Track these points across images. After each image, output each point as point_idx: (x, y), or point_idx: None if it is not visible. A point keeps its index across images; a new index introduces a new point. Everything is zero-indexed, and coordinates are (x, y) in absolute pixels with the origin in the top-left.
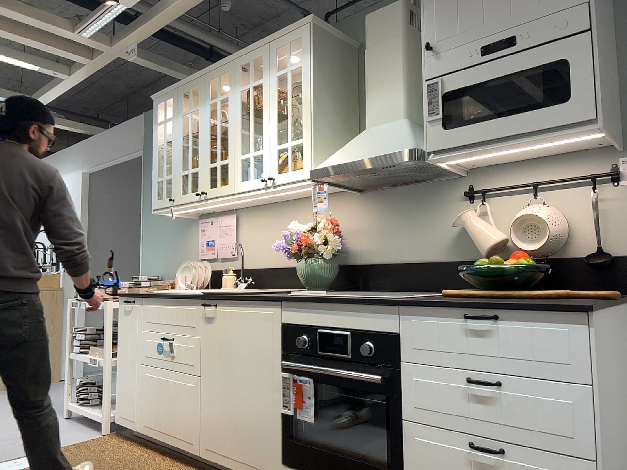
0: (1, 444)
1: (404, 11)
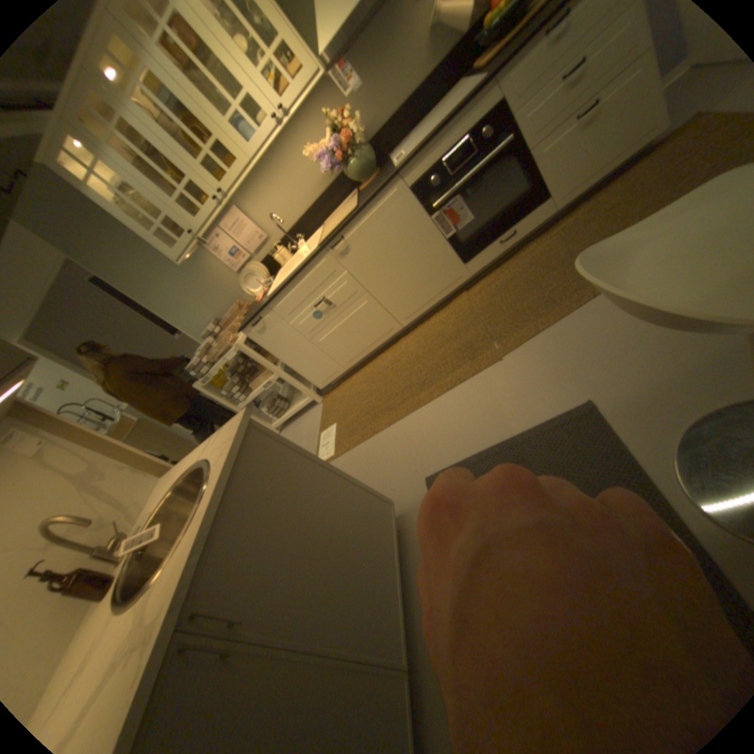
0: None
1: None
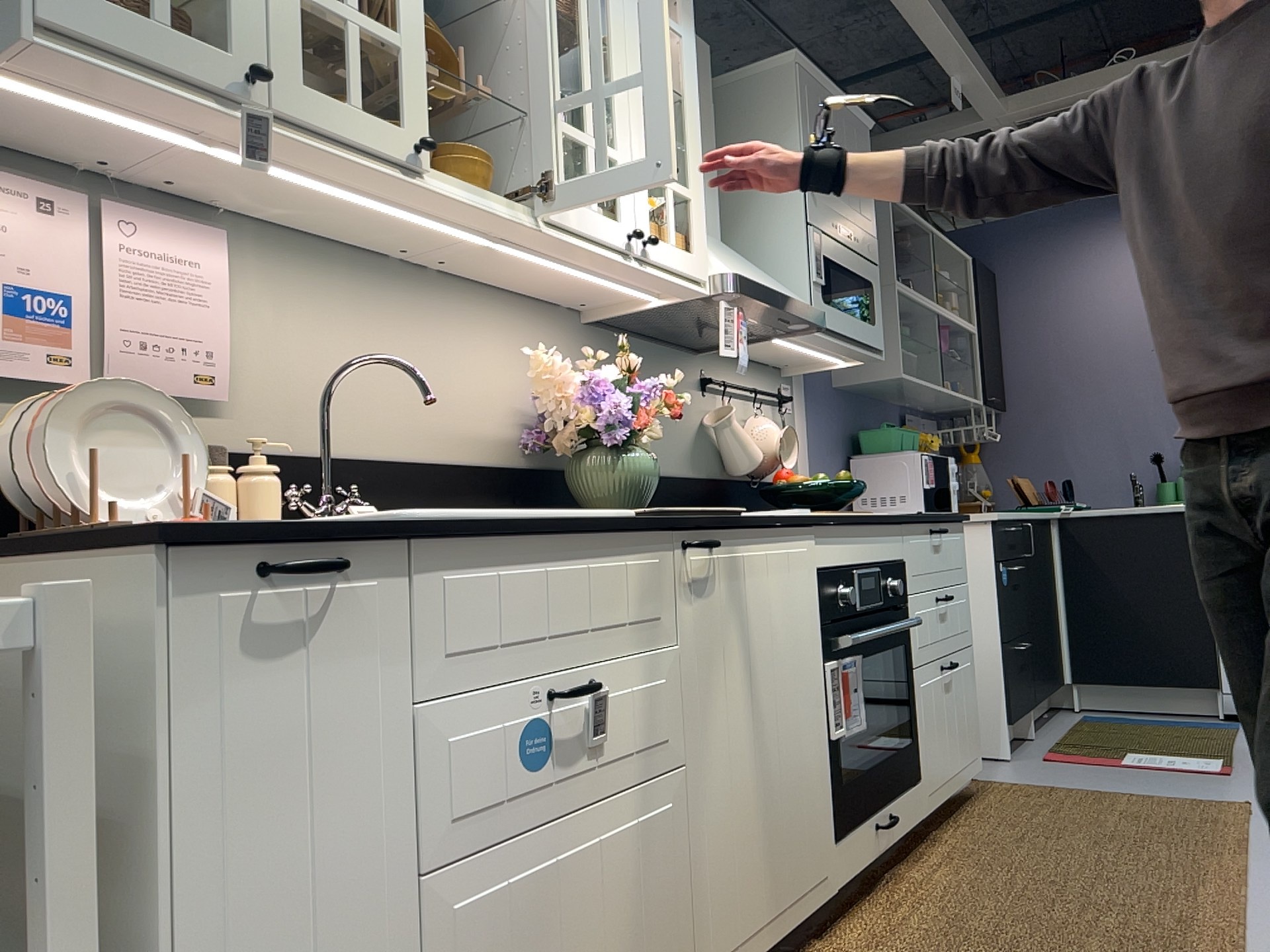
0: None
1: (712, 69)
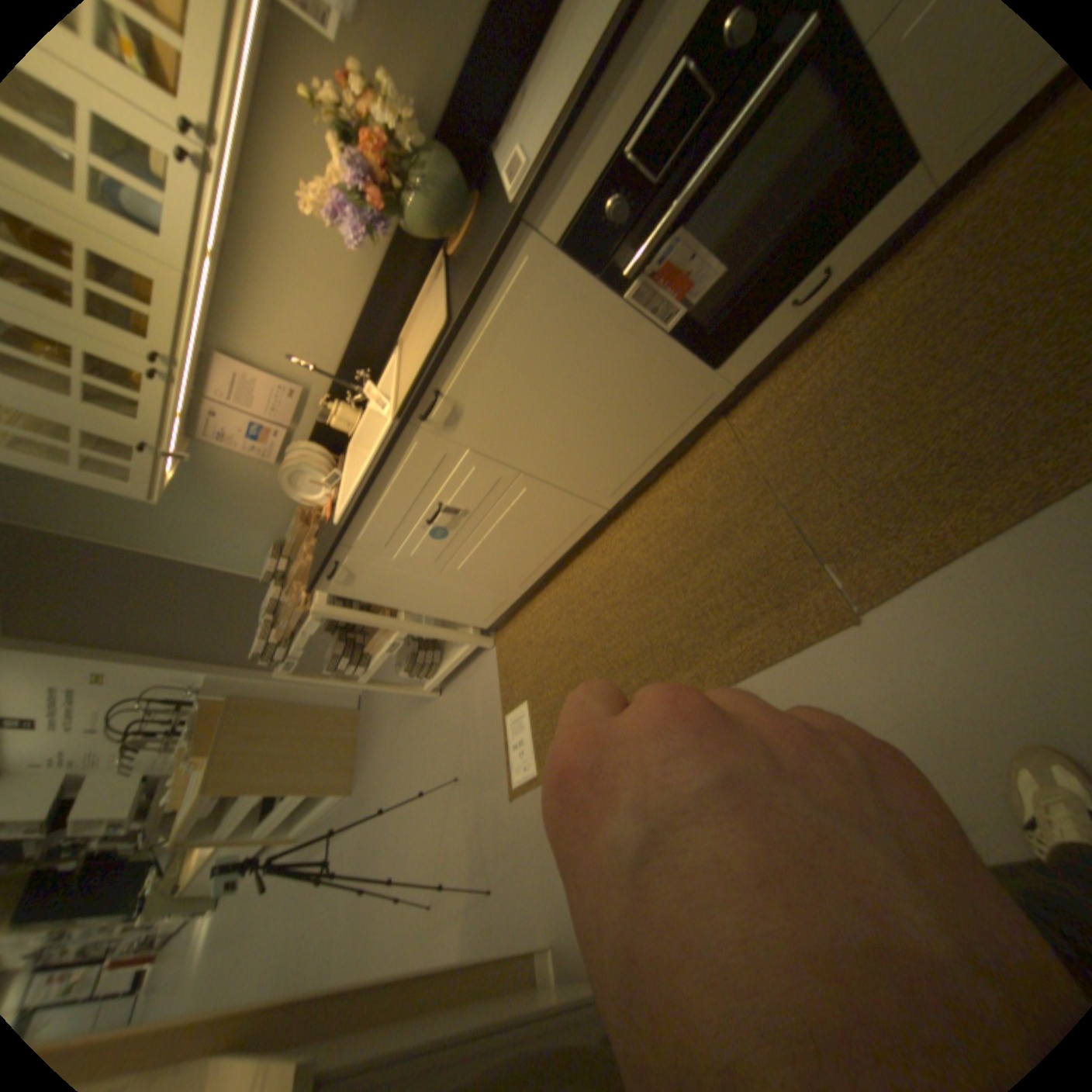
0: (467, 767)
1: None
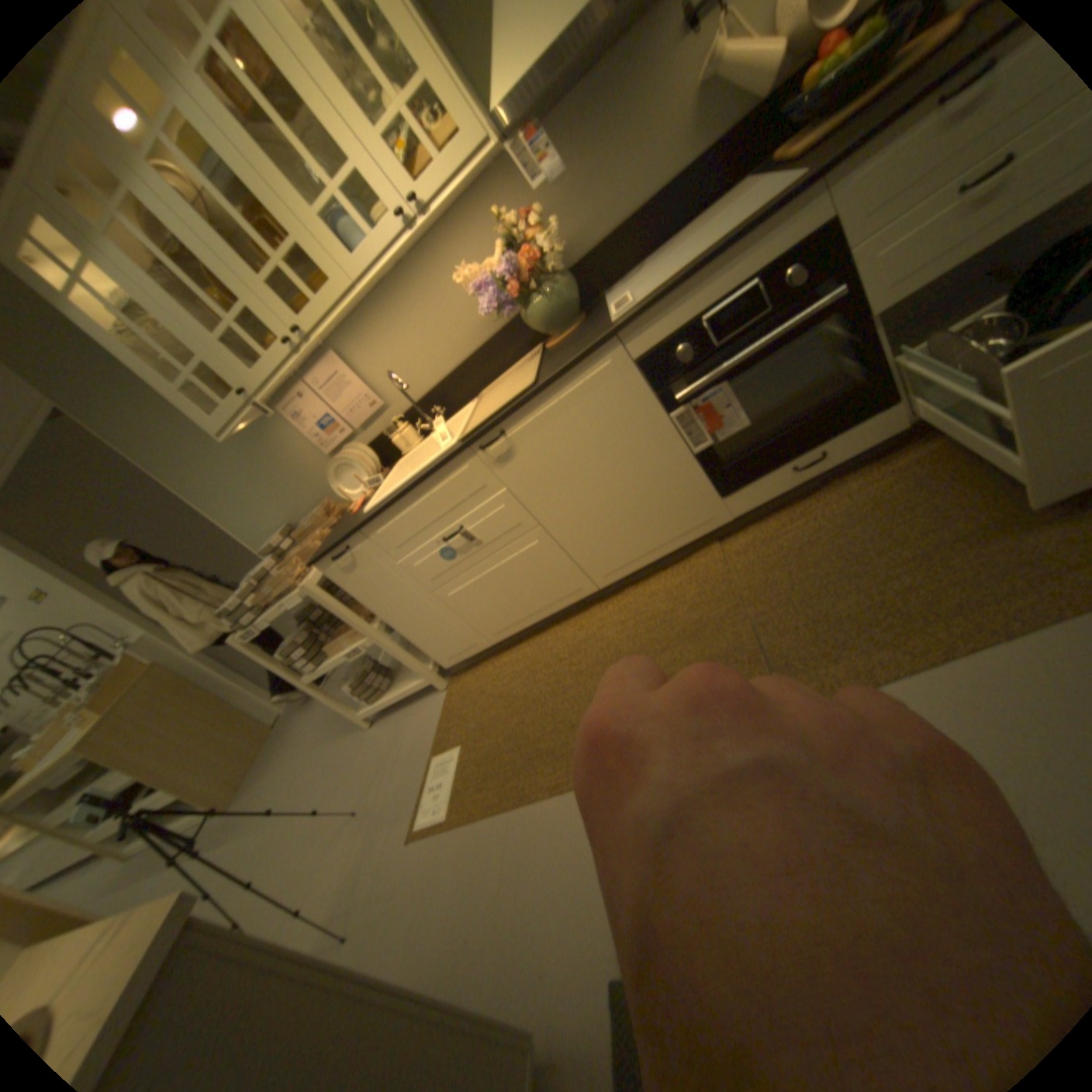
0: (369, 803)
1: None
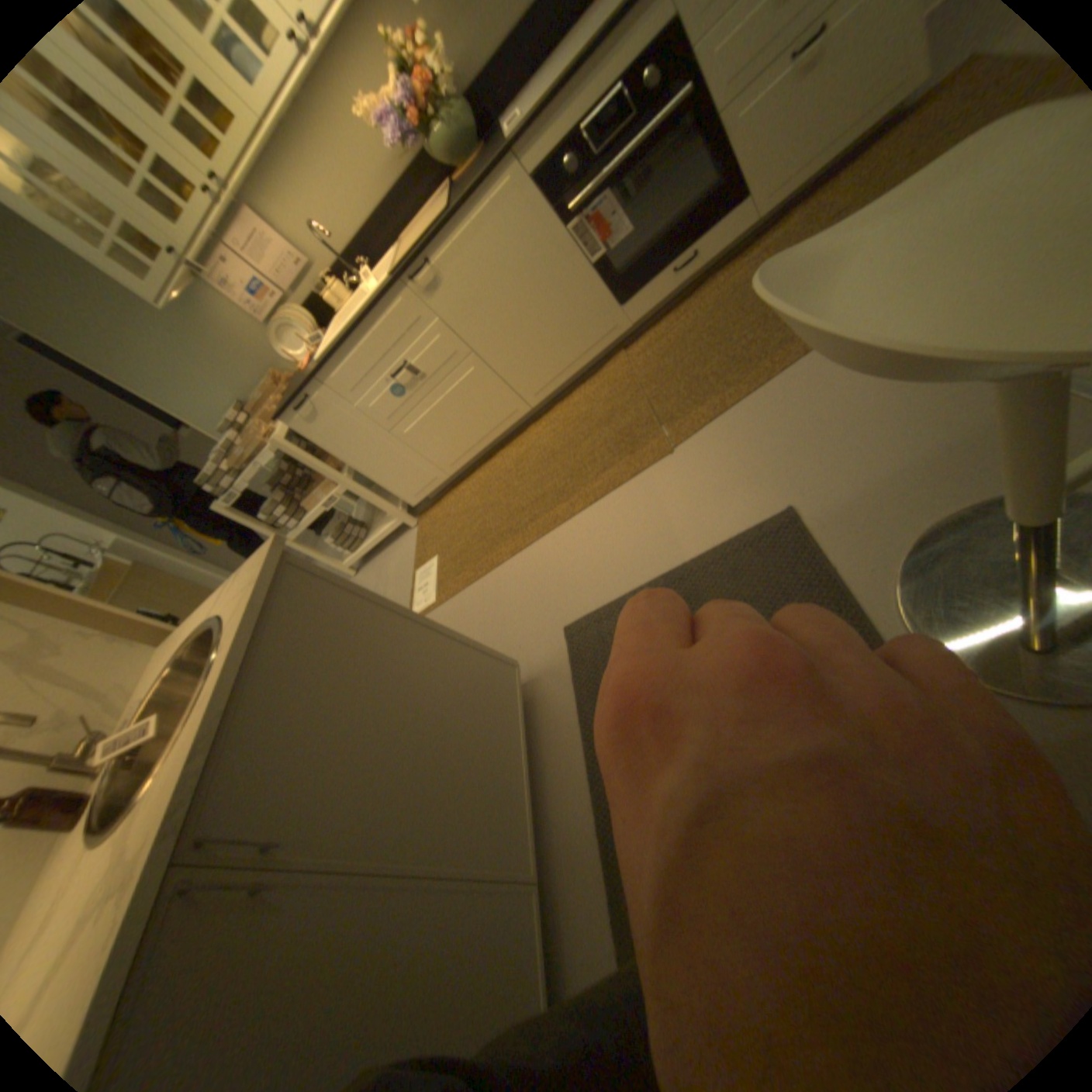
0: None
1: None
